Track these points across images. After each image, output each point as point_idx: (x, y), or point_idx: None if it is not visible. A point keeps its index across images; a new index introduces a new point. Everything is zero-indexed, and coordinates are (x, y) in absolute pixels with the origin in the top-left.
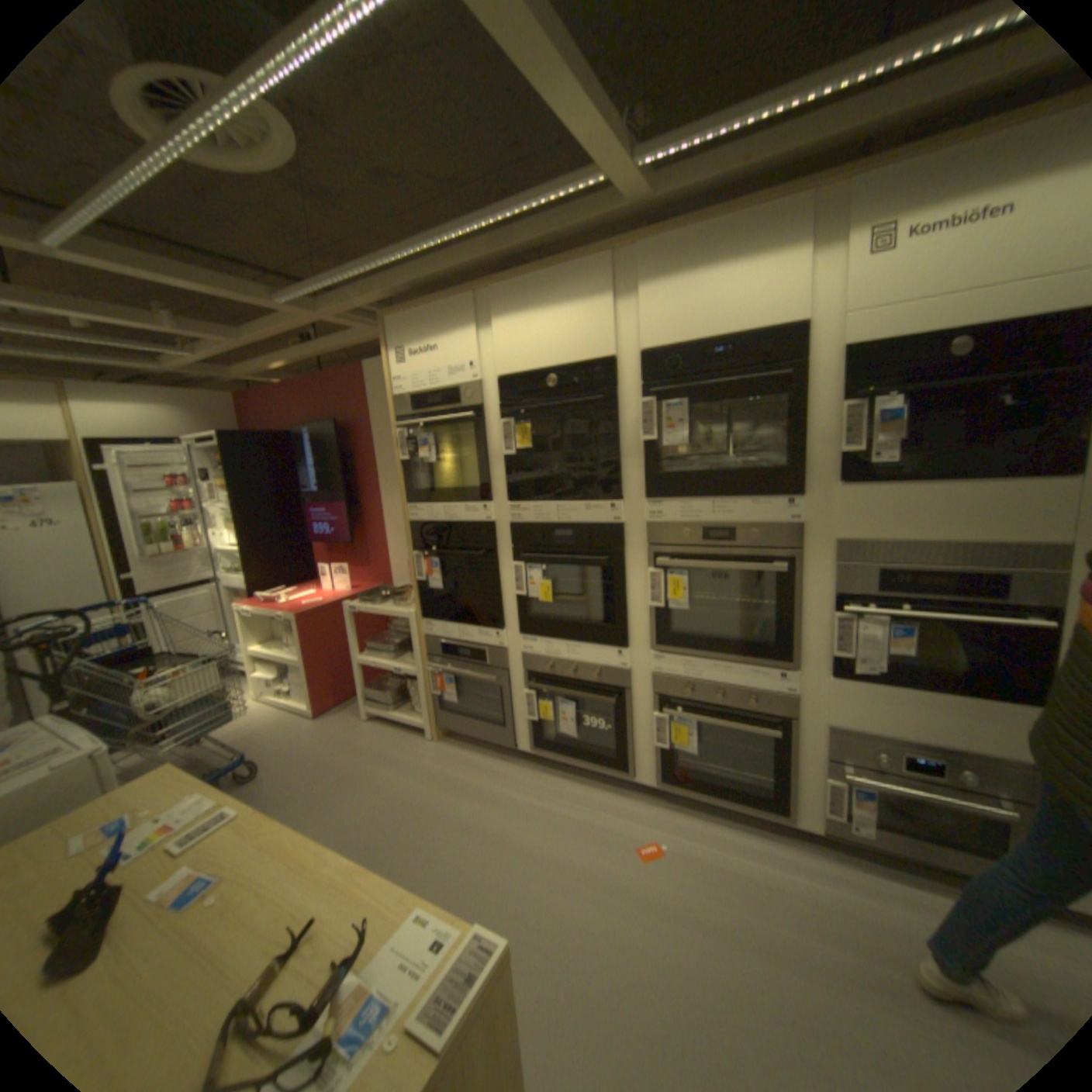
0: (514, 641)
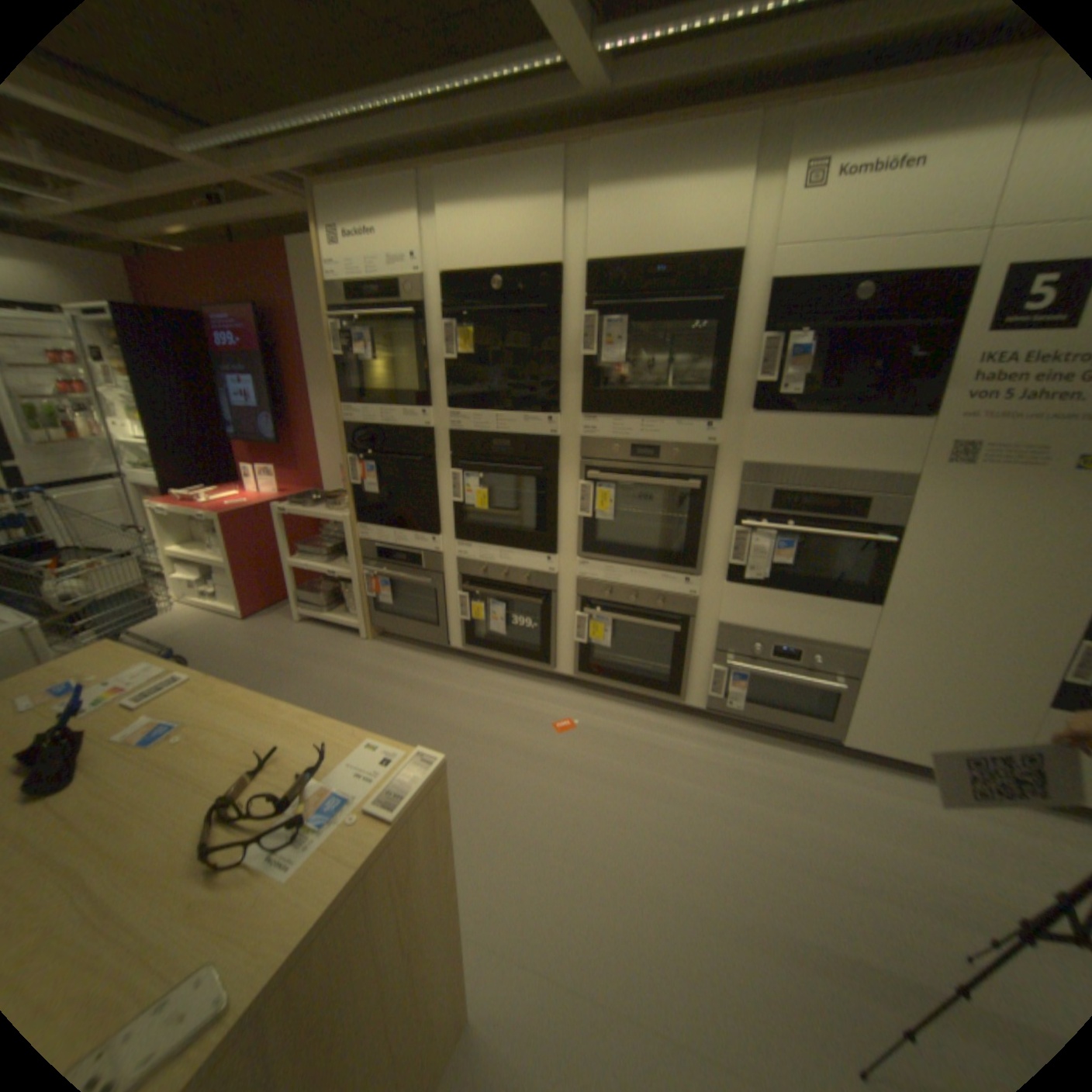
0: (449, 547)
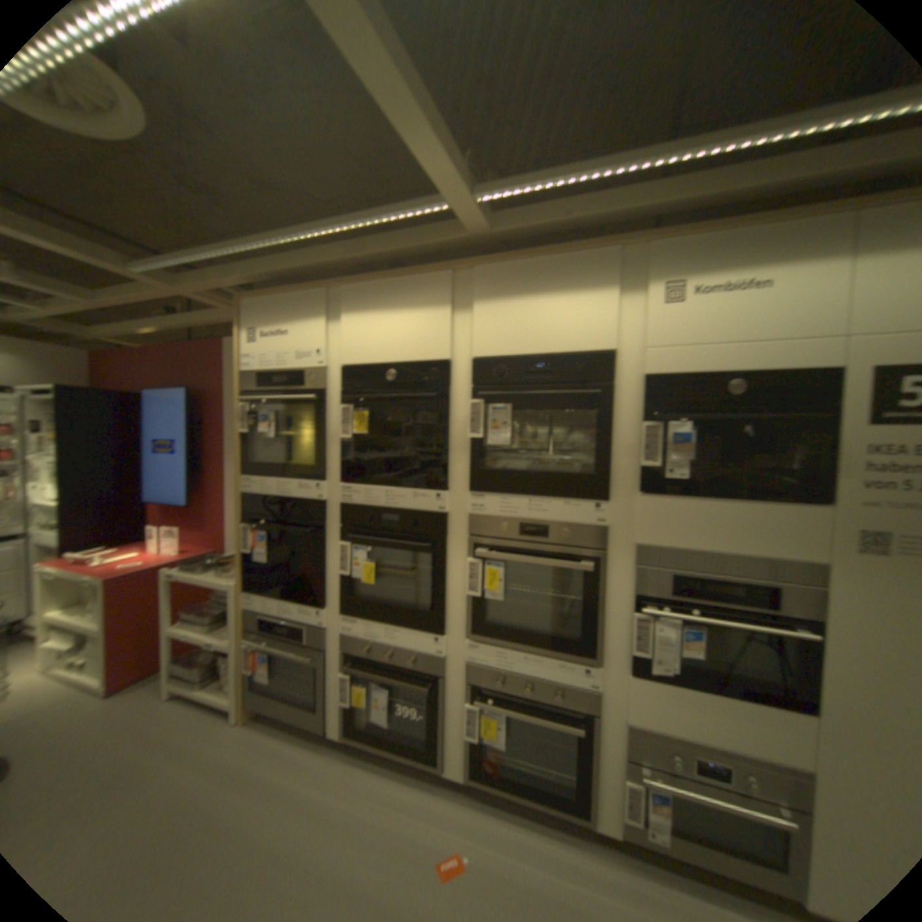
0: (335, 621)
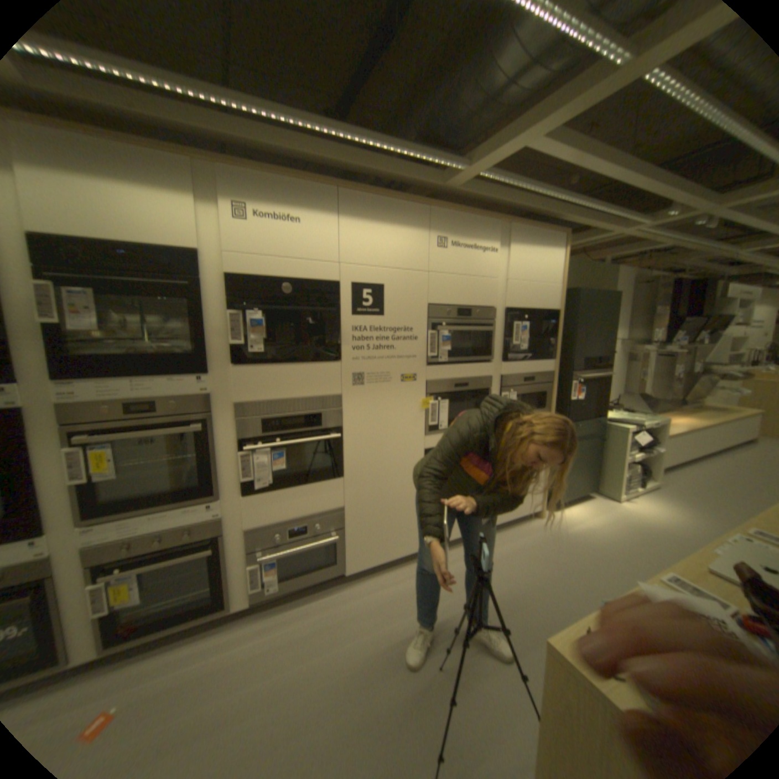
0: None
